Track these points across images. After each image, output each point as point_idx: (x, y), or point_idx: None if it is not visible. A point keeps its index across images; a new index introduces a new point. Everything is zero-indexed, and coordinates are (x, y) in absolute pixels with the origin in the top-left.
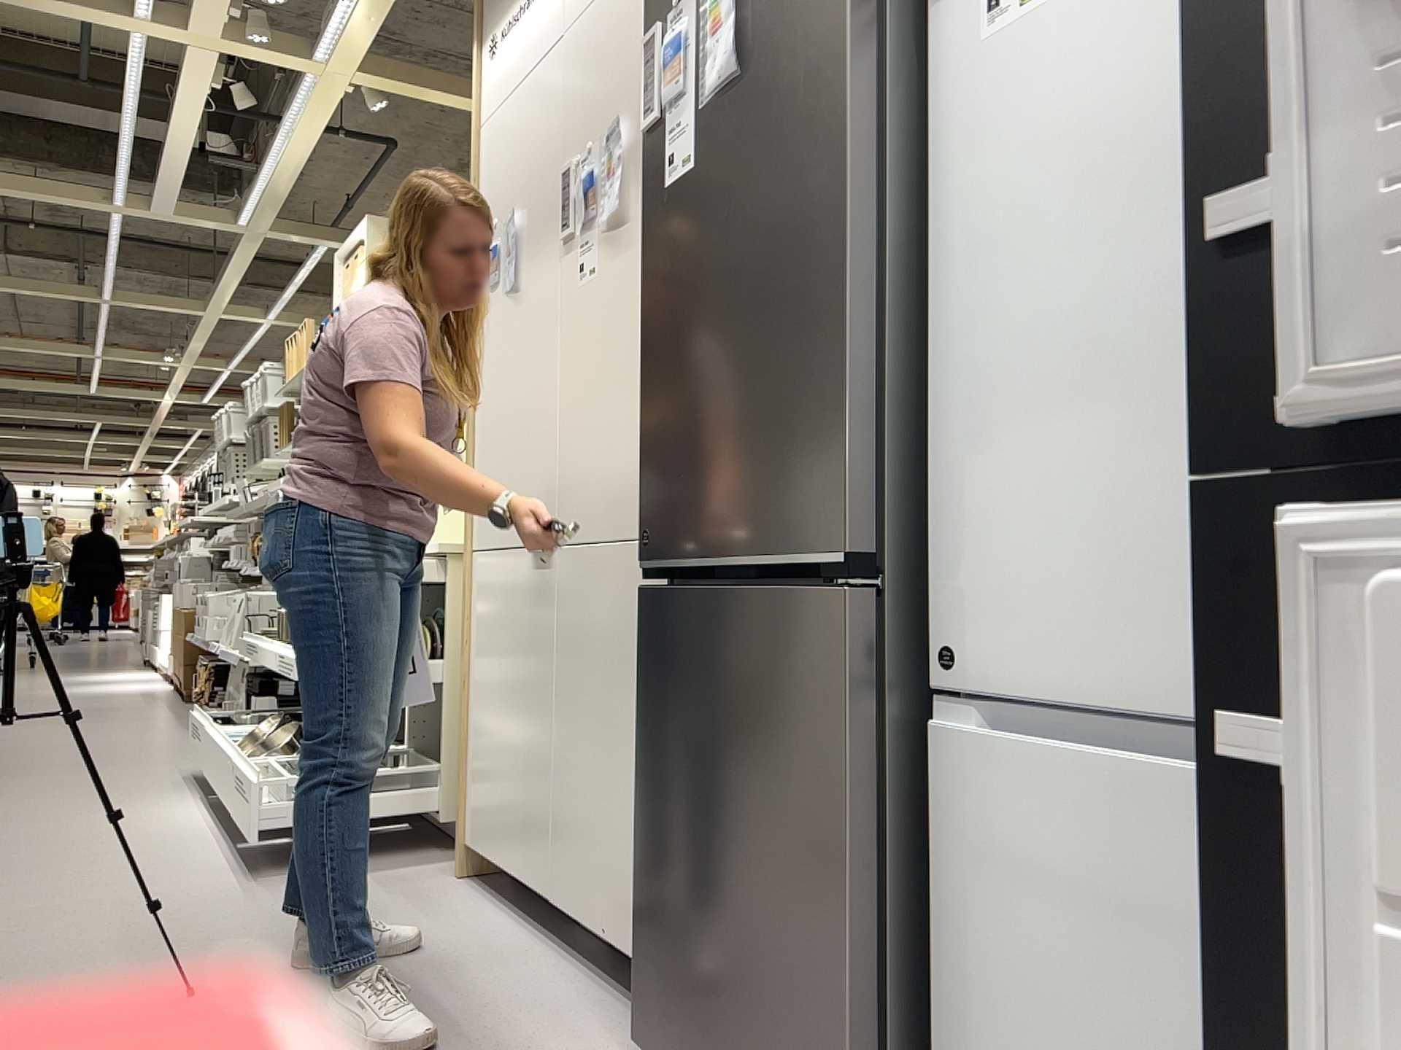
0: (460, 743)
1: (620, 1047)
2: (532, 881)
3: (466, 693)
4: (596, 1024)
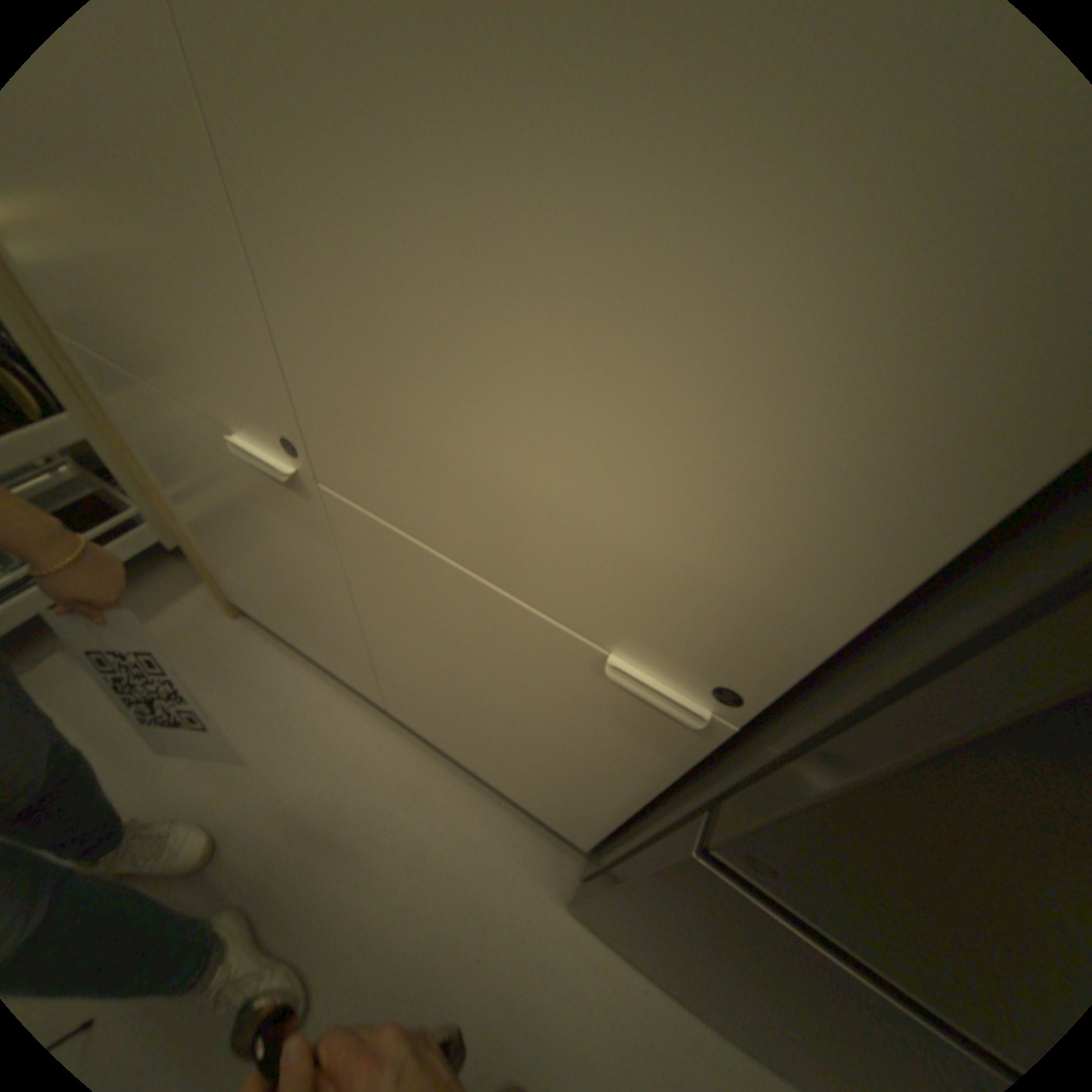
0: (175, 533)
1: (538, 878)
2: (353, 683)
3: (156, 495)
4: (500, 847)
